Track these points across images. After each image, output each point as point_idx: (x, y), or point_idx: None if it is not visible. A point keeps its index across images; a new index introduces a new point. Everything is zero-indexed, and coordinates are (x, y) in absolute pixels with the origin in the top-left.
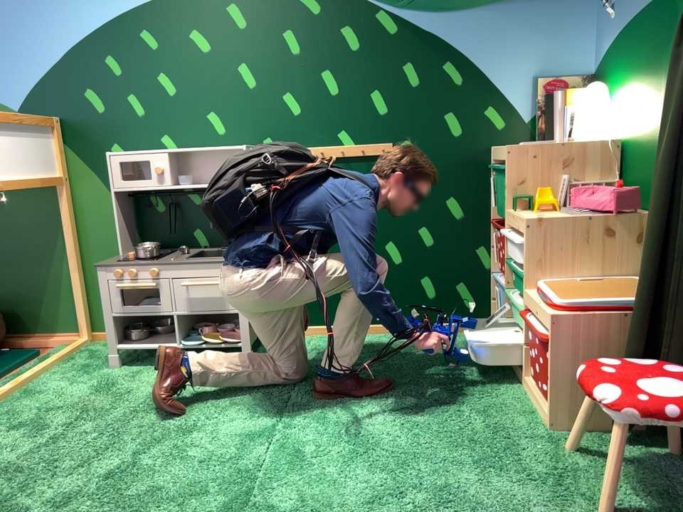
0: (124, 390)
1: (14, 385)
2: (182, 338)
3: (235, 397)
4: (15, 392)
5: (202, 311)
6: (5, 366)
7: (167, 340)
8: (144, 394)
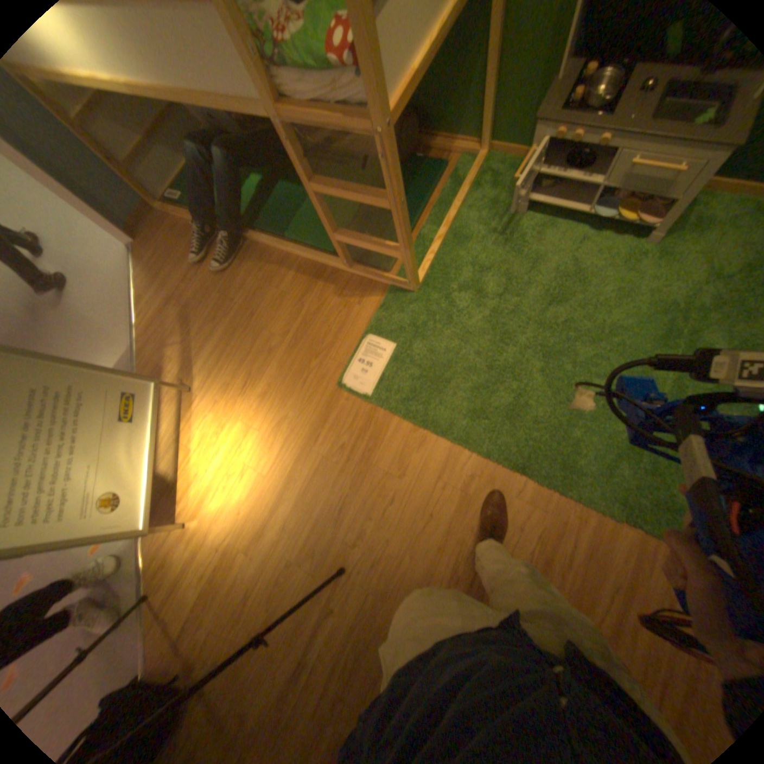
0: (537, 254)
1: (448, 224)
2: (597, 199)
3: (641, 298)
4: (450, 232)
5: (643, 191)
6: (431, 186)
7: (581, 196)
8: (556, 266)
